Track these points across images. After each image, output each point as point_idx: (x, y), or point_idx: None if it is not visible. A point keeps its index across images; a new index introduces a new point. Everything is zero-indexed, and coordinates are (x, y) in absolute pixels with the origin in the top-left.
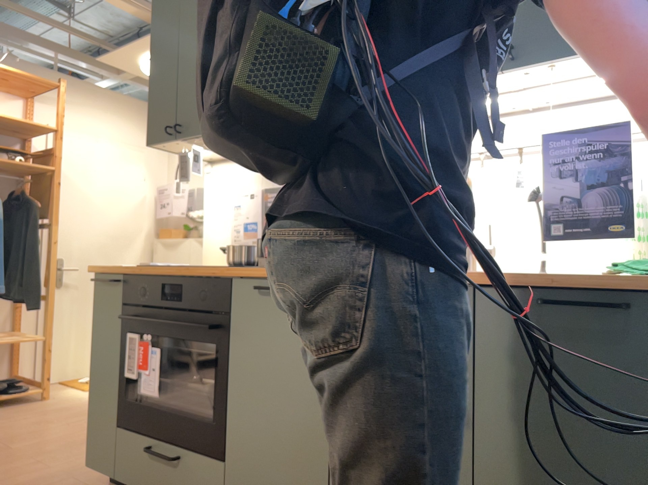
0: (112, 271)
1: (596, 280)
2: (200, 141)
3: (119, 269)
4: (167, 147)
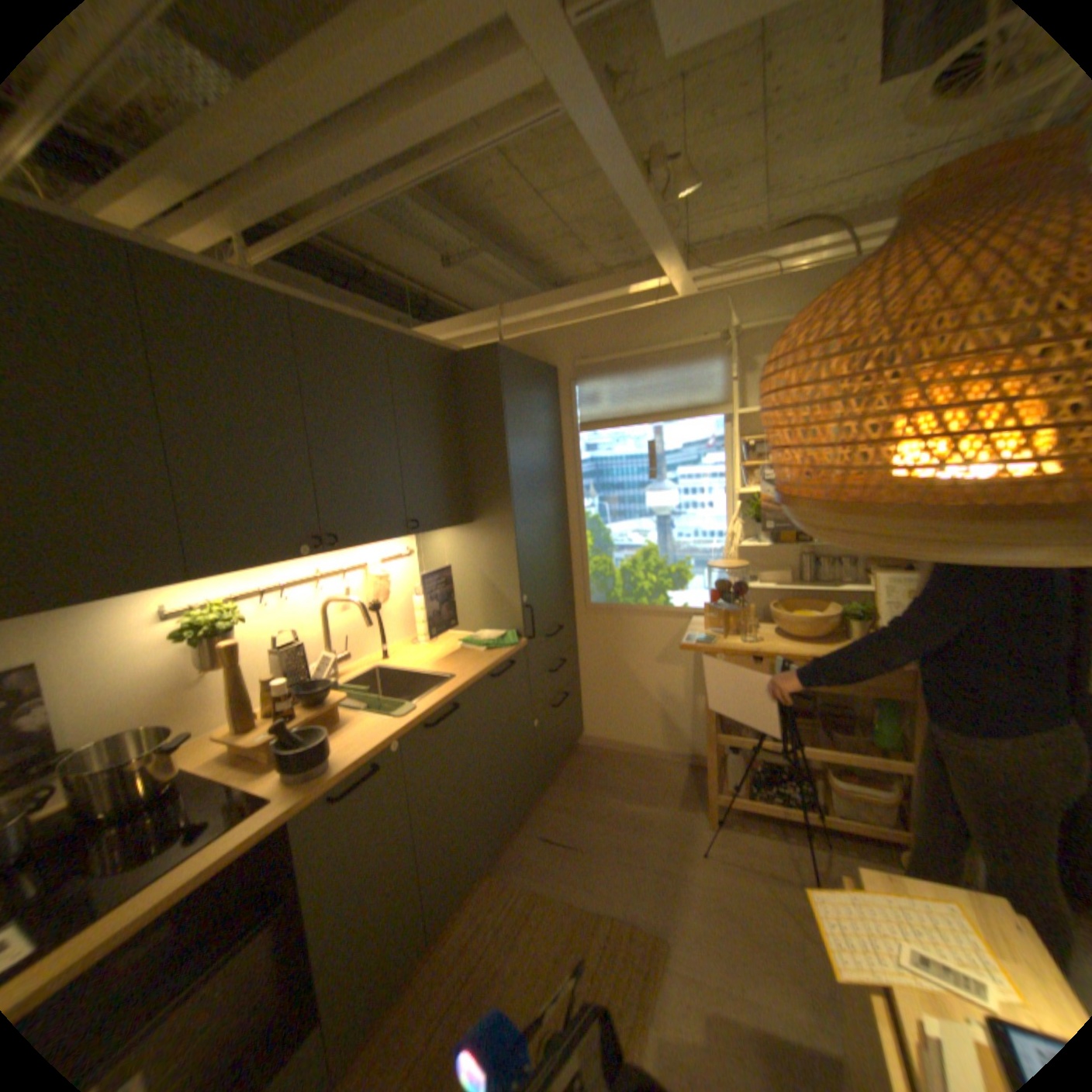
0: None
1: (497, 657)
2: None
3: None
4: None
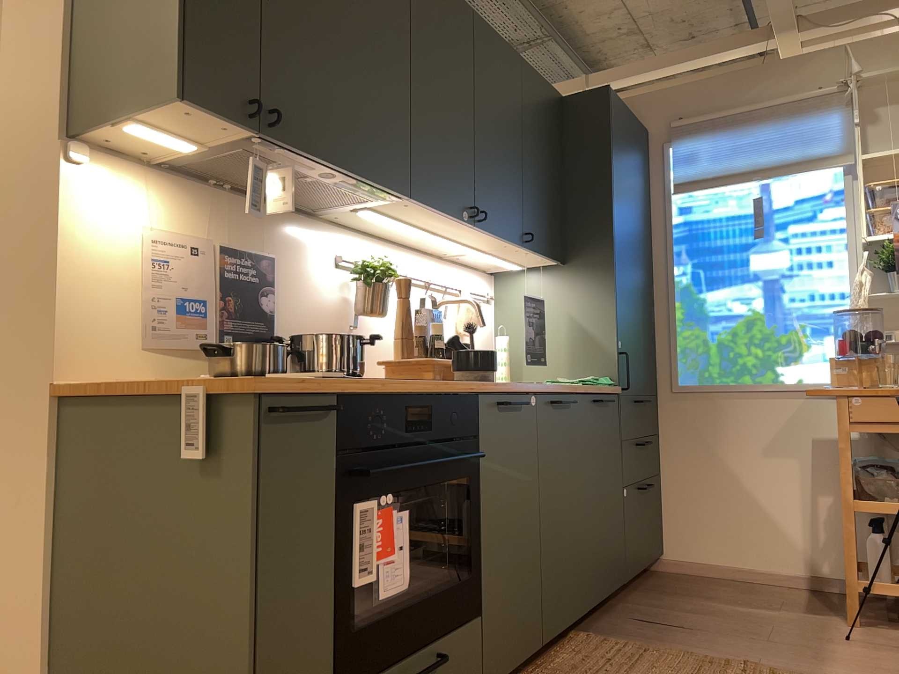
0: (319, 387)
1: (599, 388)
2: (272, 151)
3: (339, 385)
4: (180, 114)
